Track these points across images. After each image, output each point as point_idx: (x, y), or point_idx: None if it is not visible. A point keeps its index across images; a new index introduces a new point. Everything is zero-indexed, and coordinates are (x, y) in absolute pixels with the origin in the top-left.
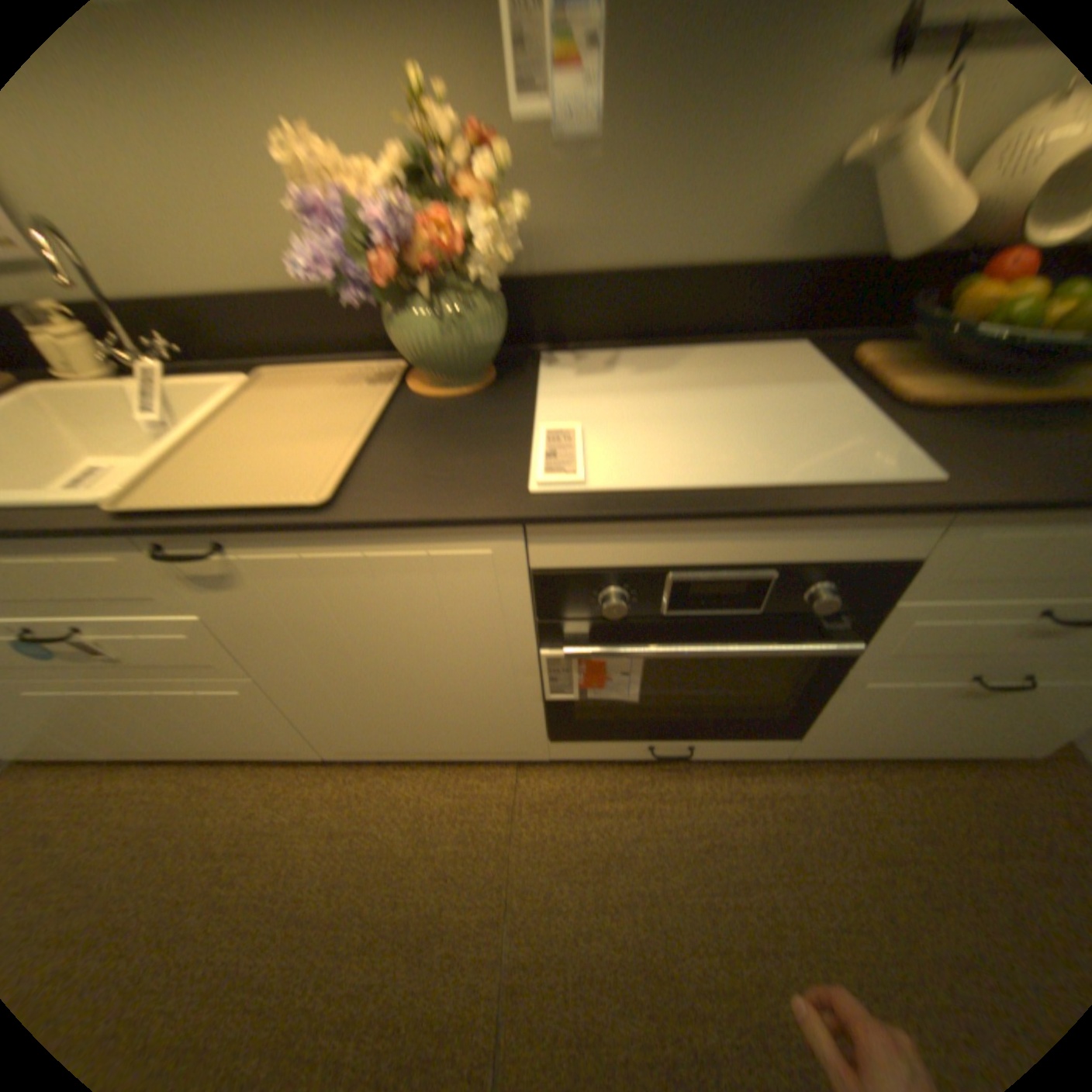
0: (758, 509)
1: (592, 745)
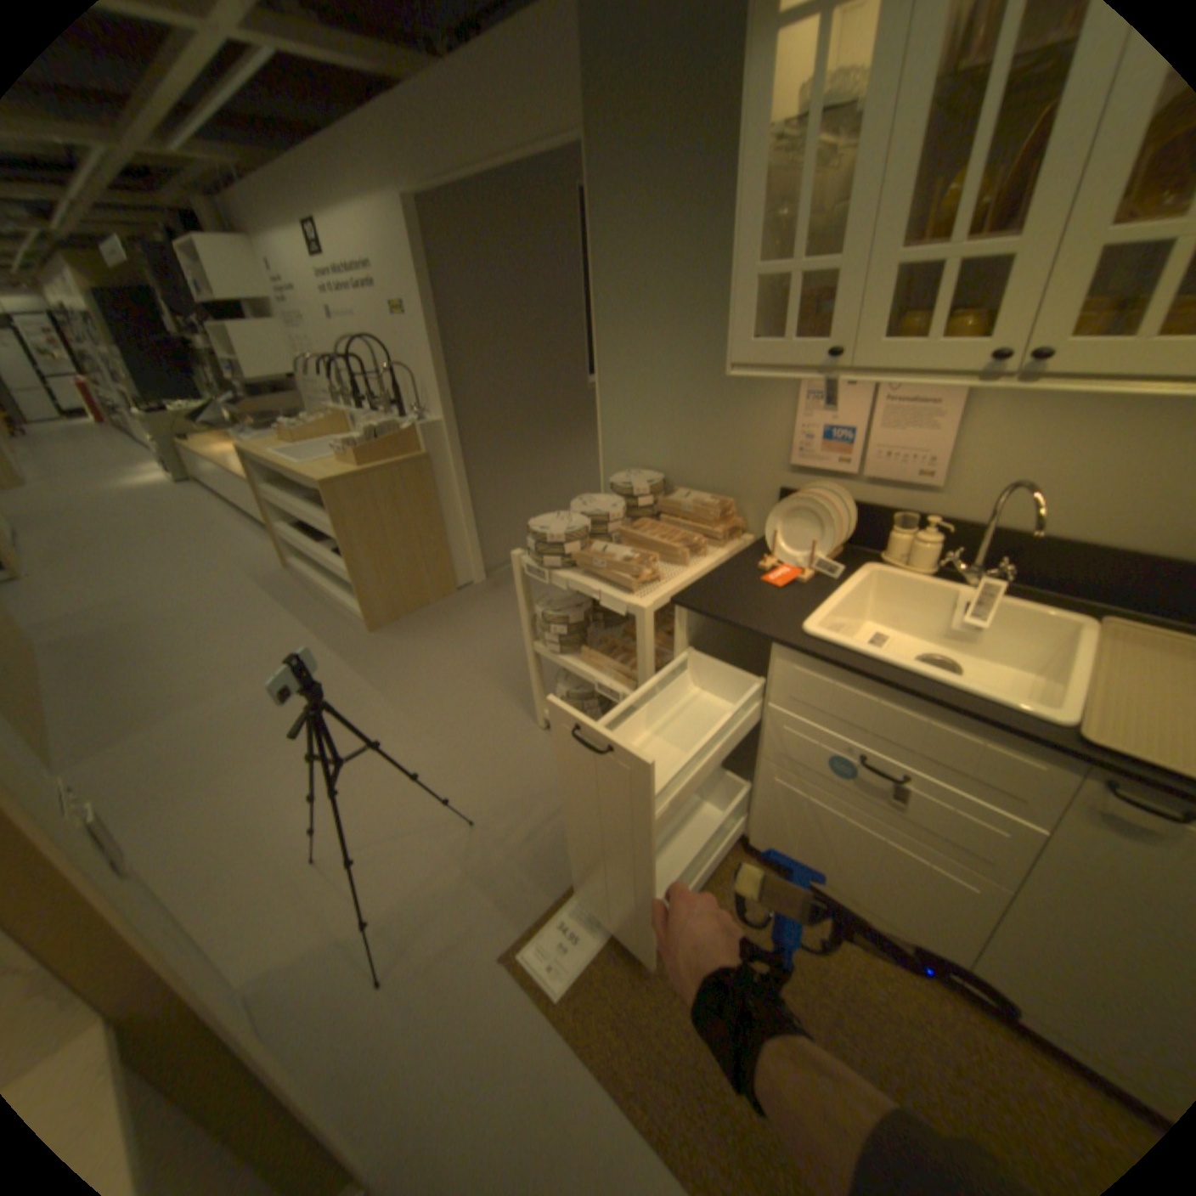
0: None
1: None
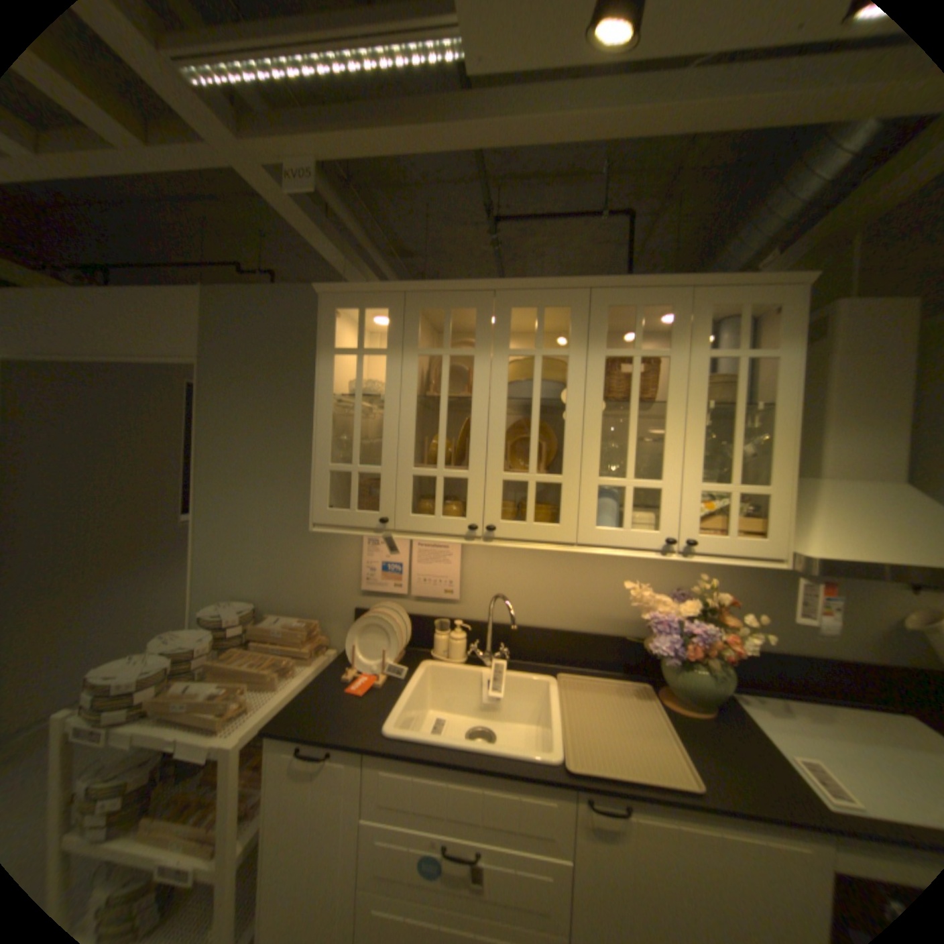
0: None
1: None
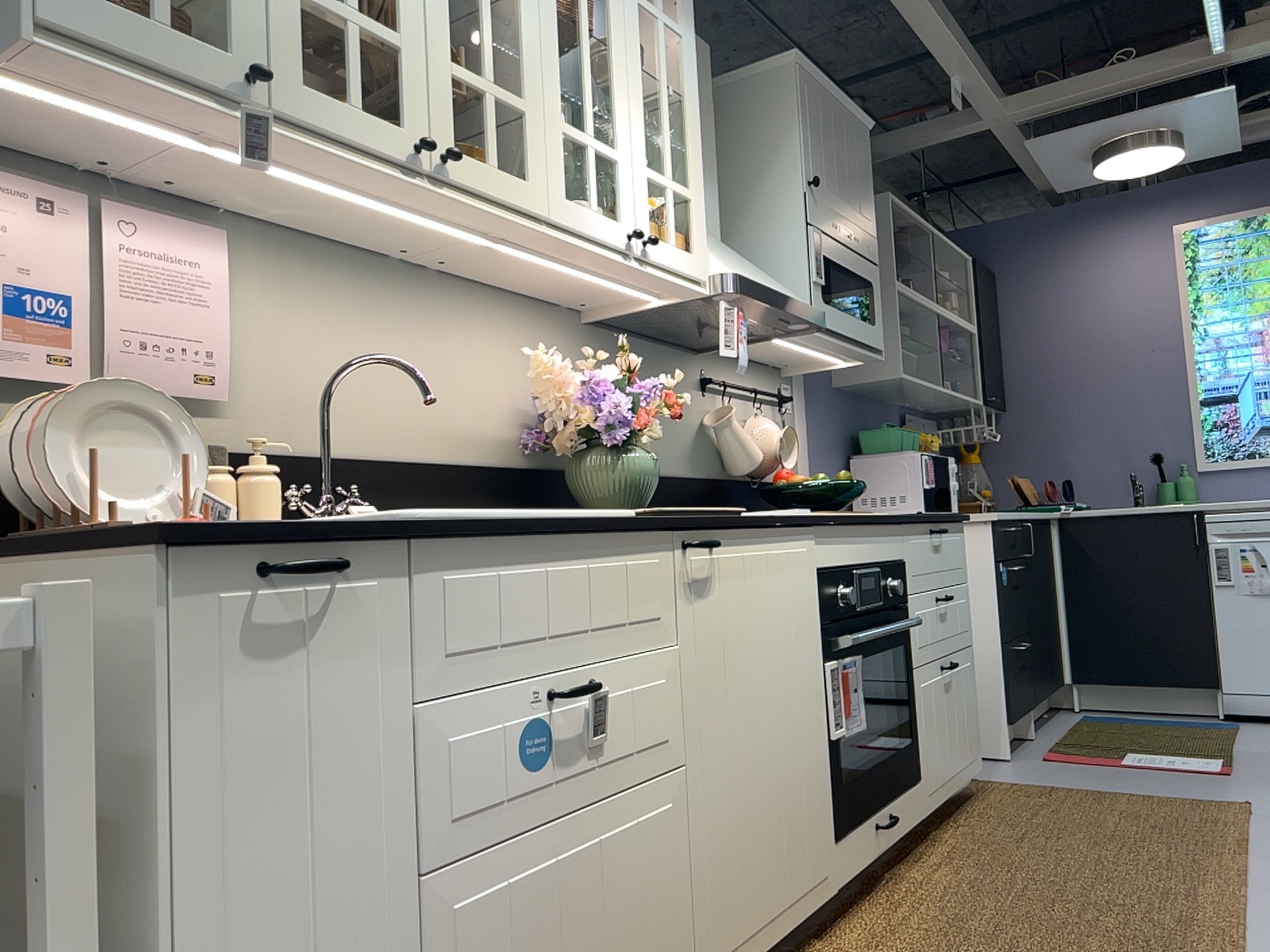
0: (871, 517)
1: (855, 840)
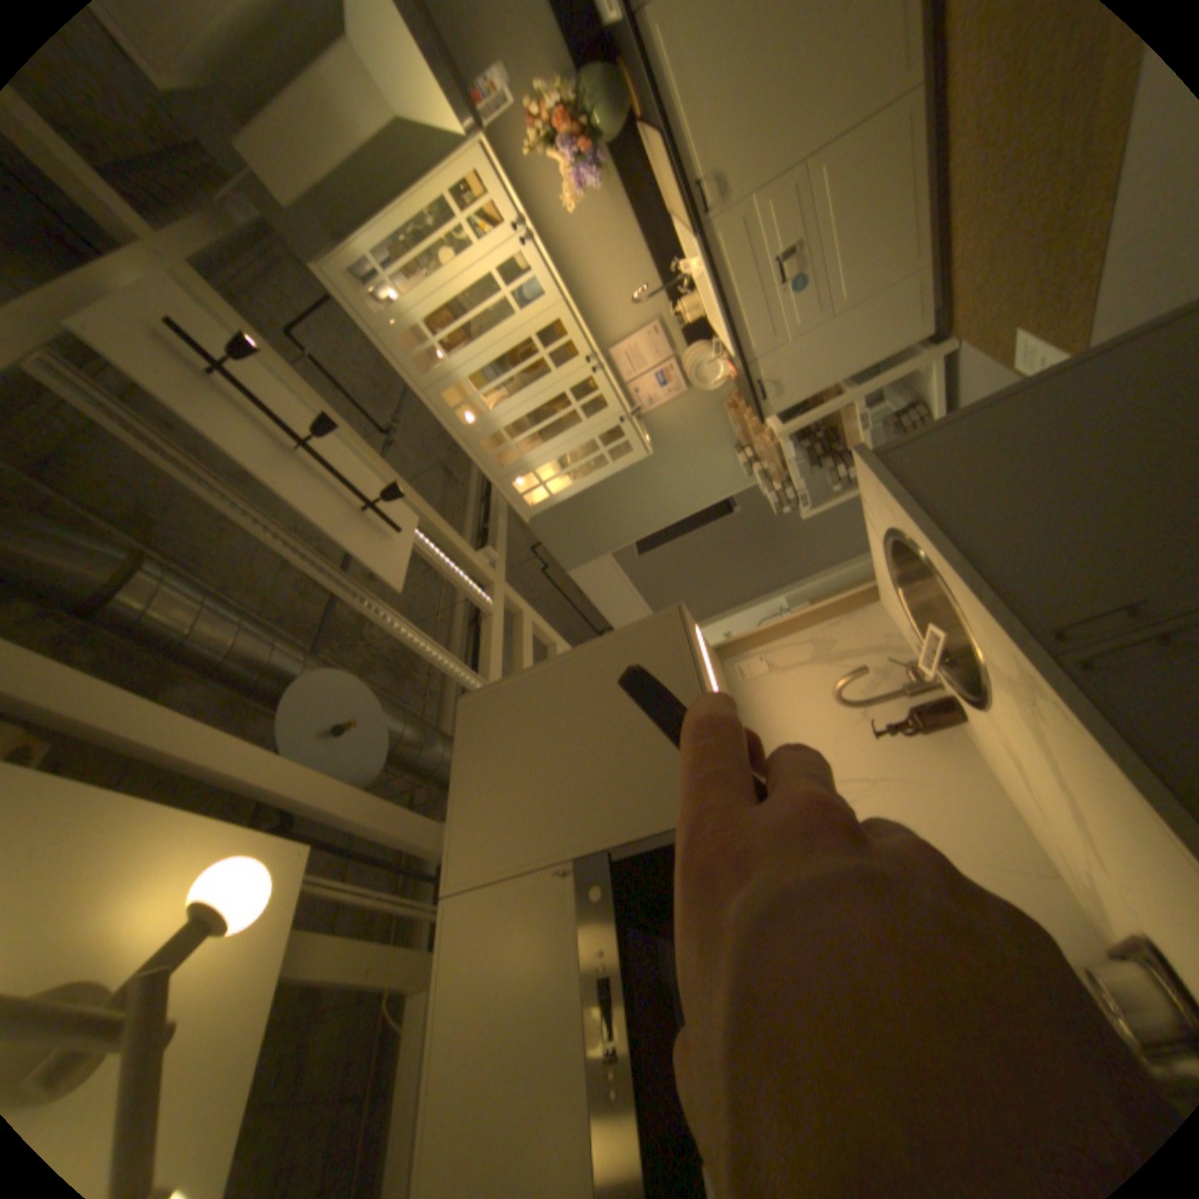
0: None
1: None
